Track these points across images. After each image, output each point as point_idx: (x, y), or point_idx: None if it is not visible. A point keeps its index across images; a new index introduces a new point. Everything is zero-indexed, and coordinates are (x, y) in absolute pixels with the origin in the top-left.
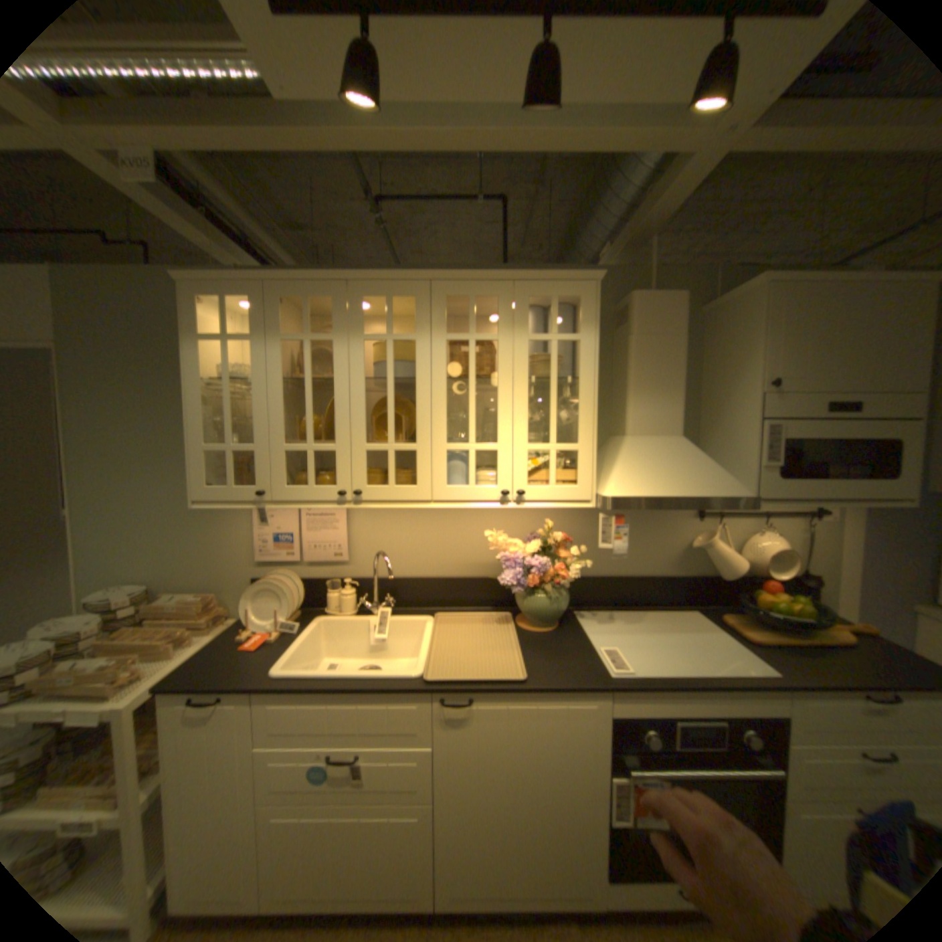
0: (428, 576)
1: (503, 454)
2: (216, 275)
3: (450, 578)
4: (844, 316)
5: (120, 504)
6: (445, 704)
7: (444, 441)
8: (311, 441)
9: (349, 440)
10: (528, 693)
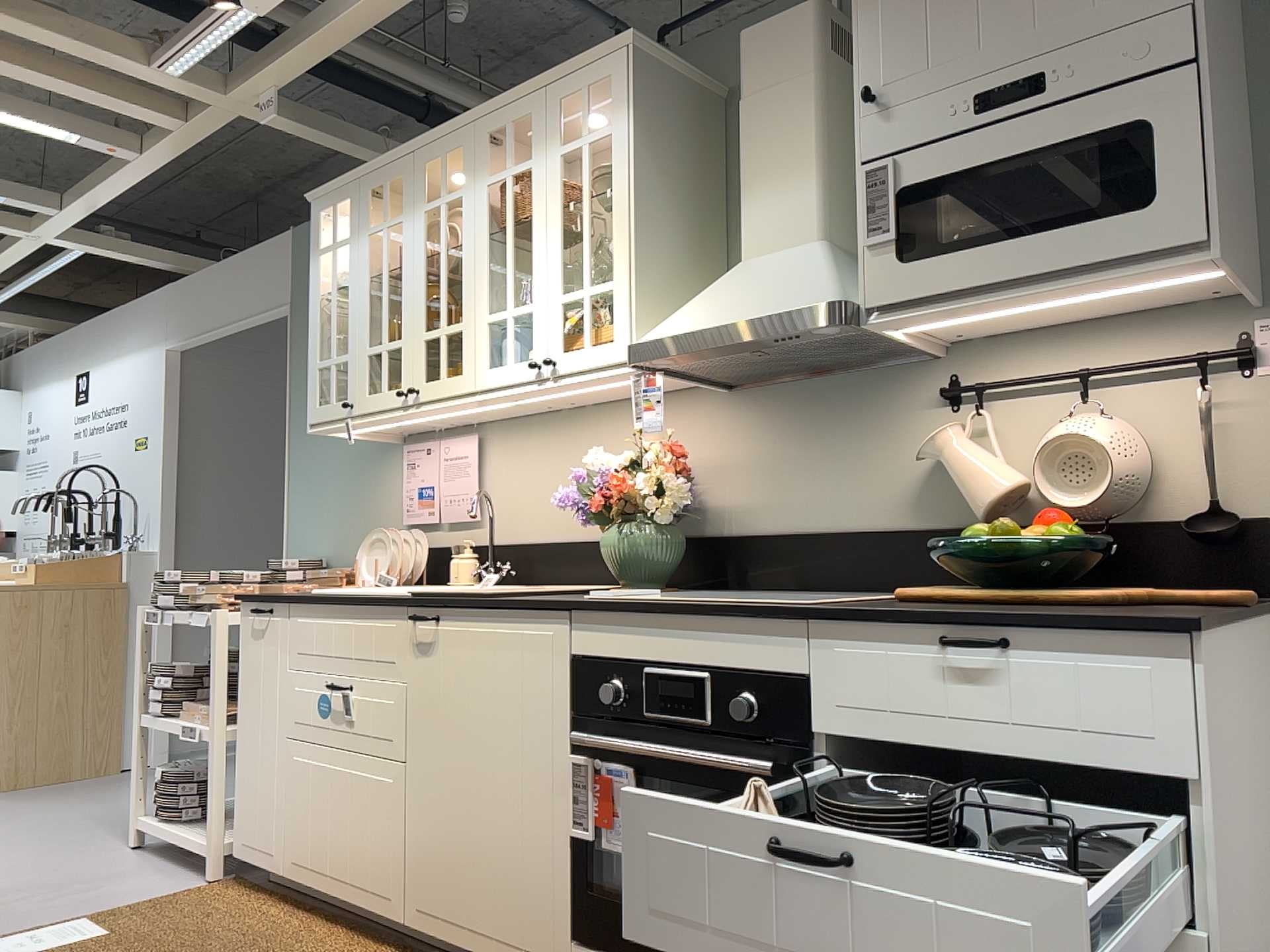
0: (558, 540)
1: (536, 313)
2: (332, 188)
3: (581, 542)
4: None
5: (317, 467)
6: (409, 617)
7: (483, 310)
8: (384, 339)
9: (411, 331)
10: (482, 607)
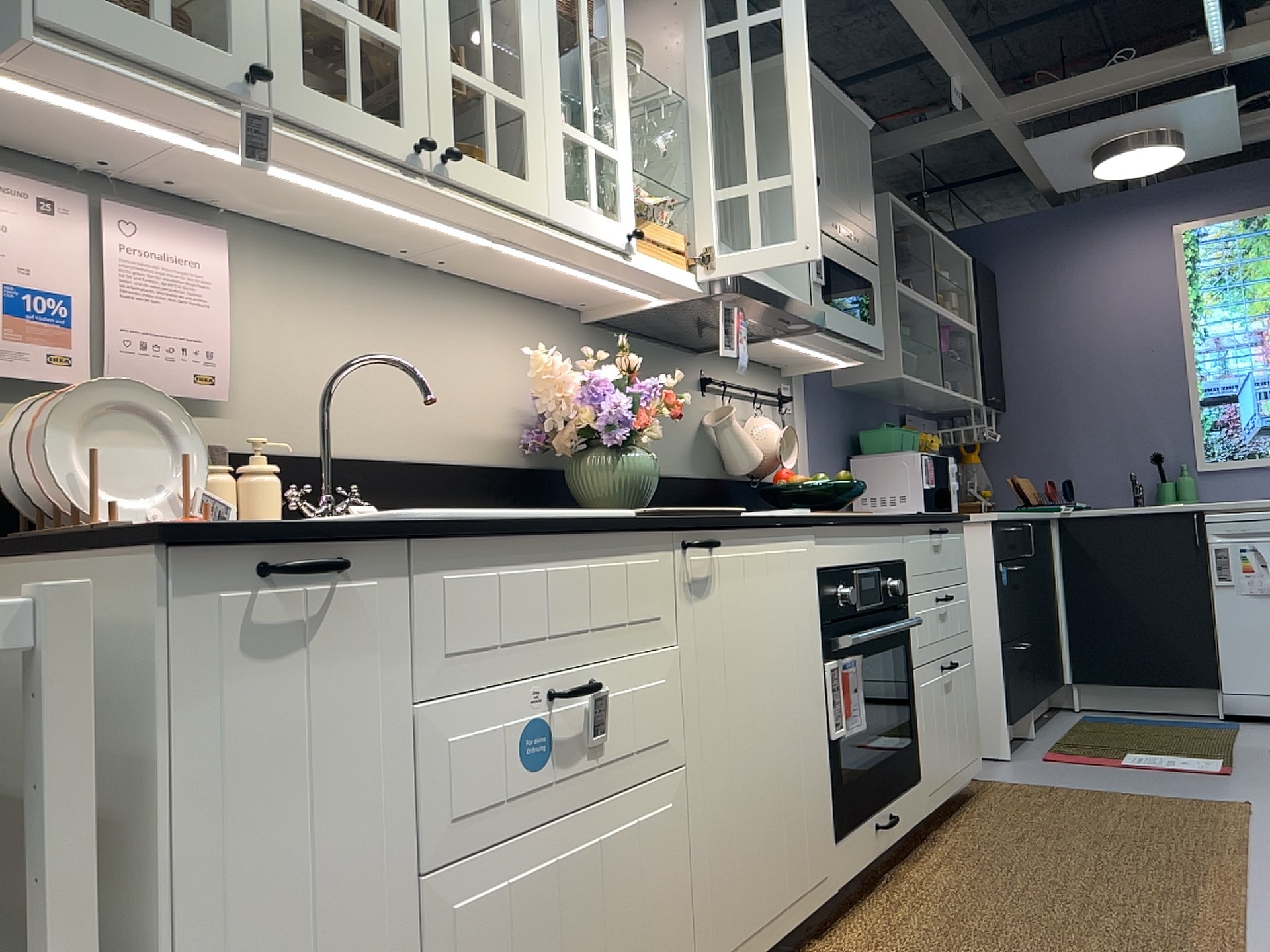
0: (395, 458)
1: (624, 169)
2: None
3: (435, 464)
4: (837, 133)
5: None
6: (697, 544)
7: (559, 112)
8: (353, 1)
9: (424, 39)
10: (762, 525)
